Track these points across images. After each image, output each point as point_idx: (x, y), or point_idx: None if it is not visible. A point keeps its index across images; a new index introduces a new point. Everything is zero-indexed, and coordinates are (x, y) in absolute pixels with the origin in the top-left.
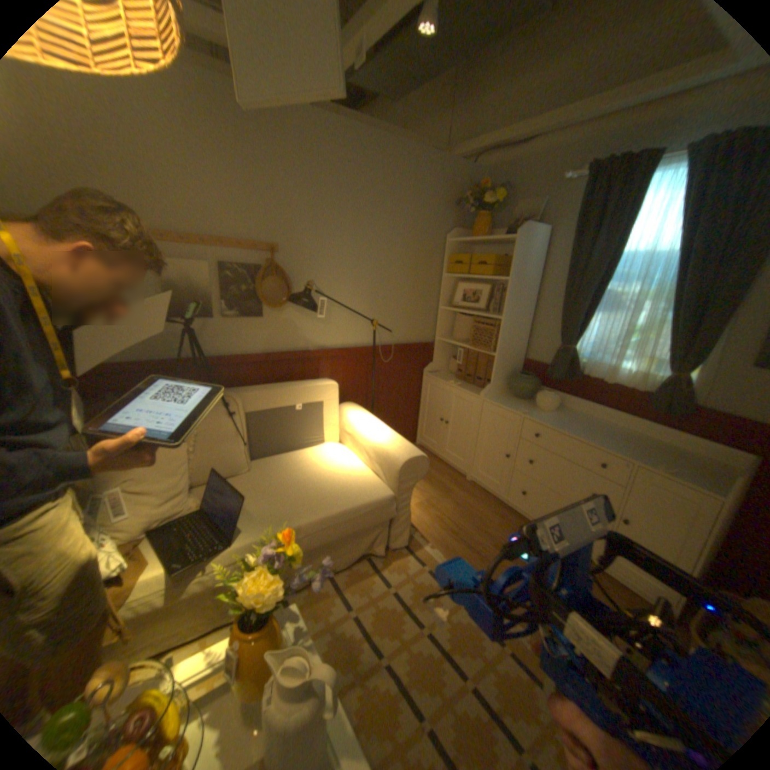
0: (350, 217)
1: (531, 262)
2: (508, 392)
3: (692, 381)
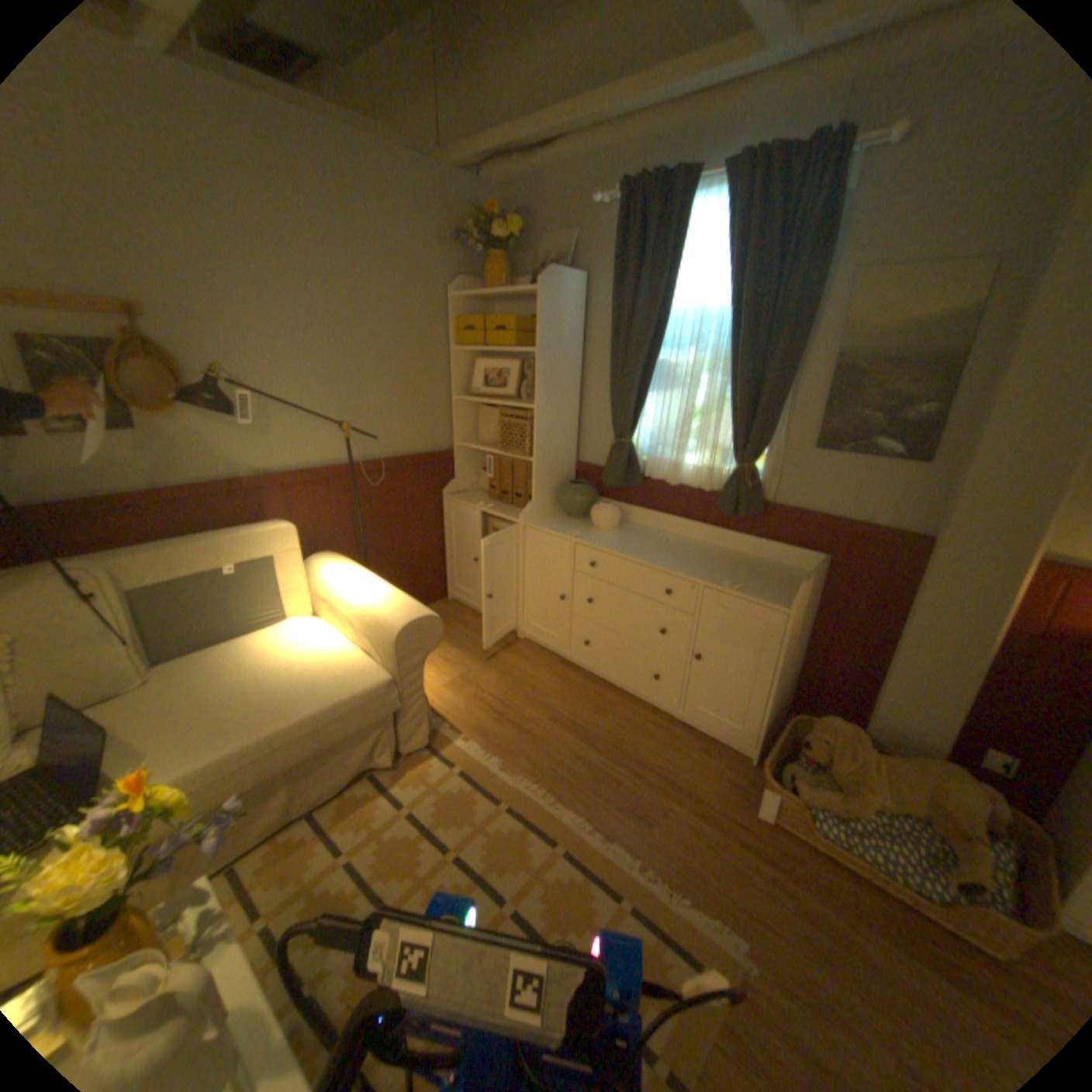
0: (275, 255)
1: (565, 326)
2: (559, 511)
3: (757, 472)
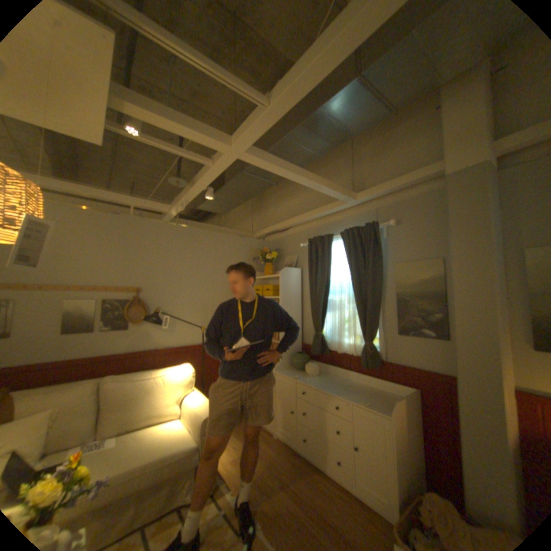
0: (188, 271)
1: (291, 287)
2: (294, 367)
3: (373, 346)
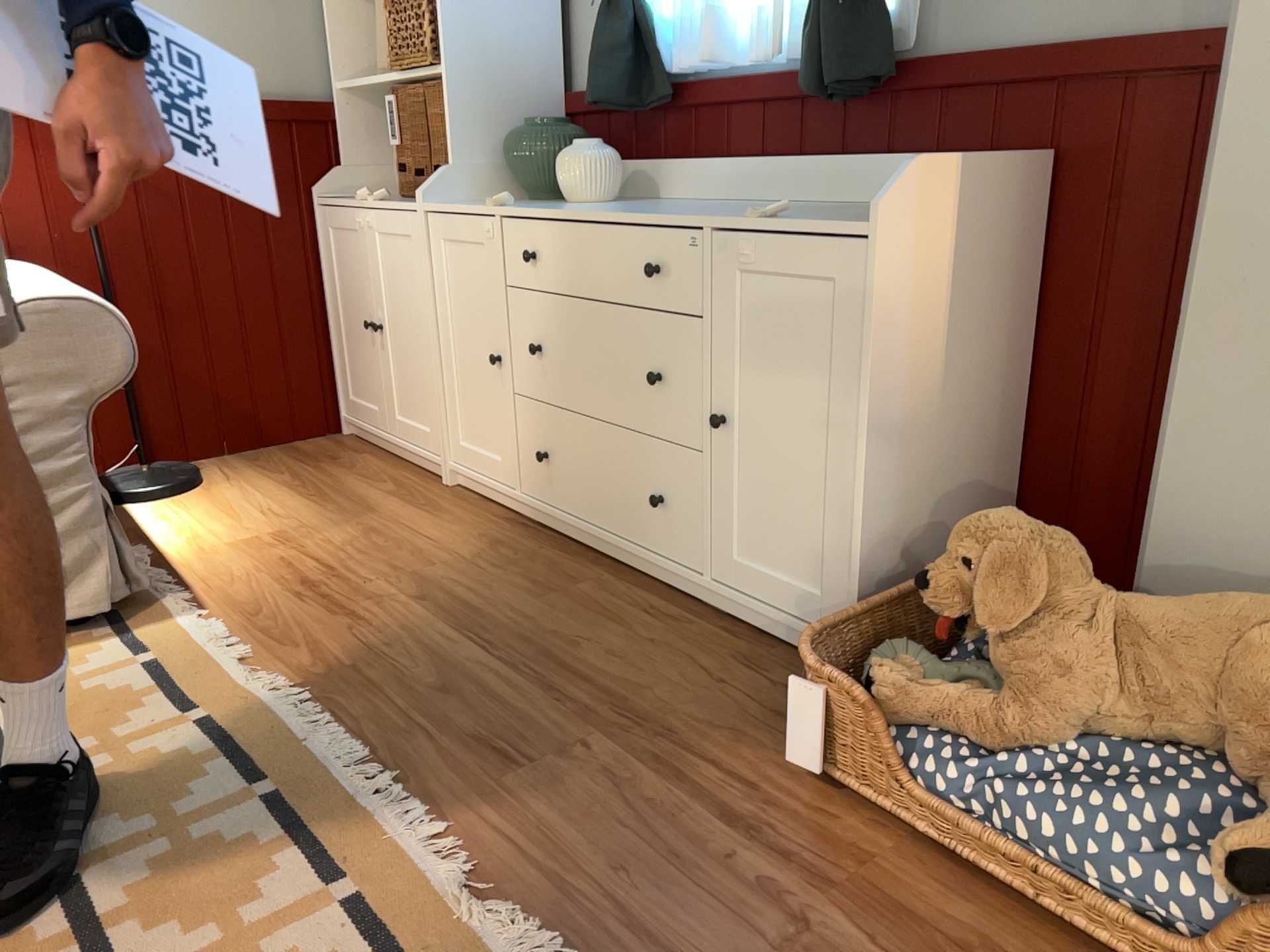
0: None
1: None
2: (522, 199)
3: None
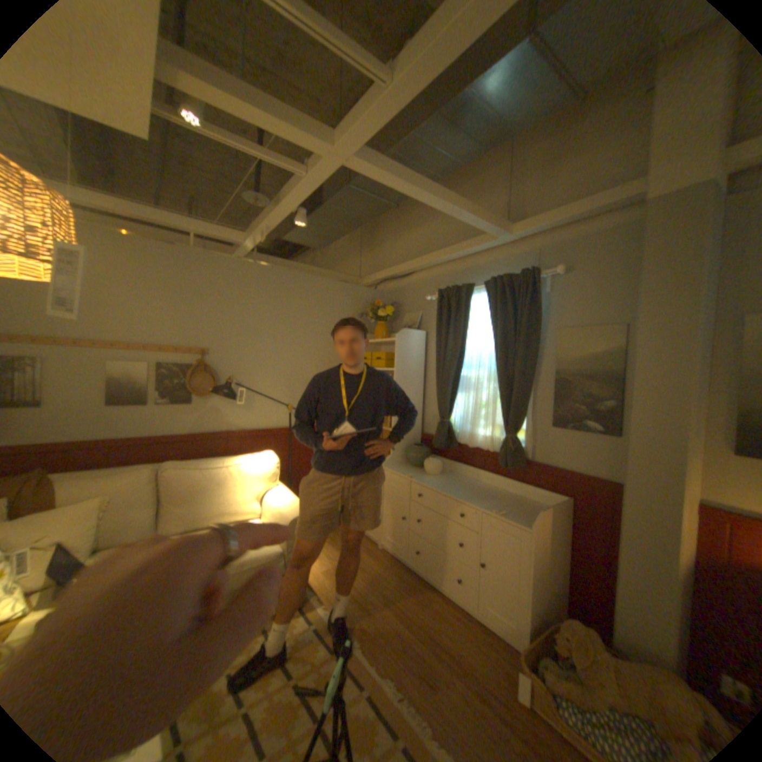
0: (270, 329)
1: (411, 357)
2: (408, 463)
3: (516, 440)
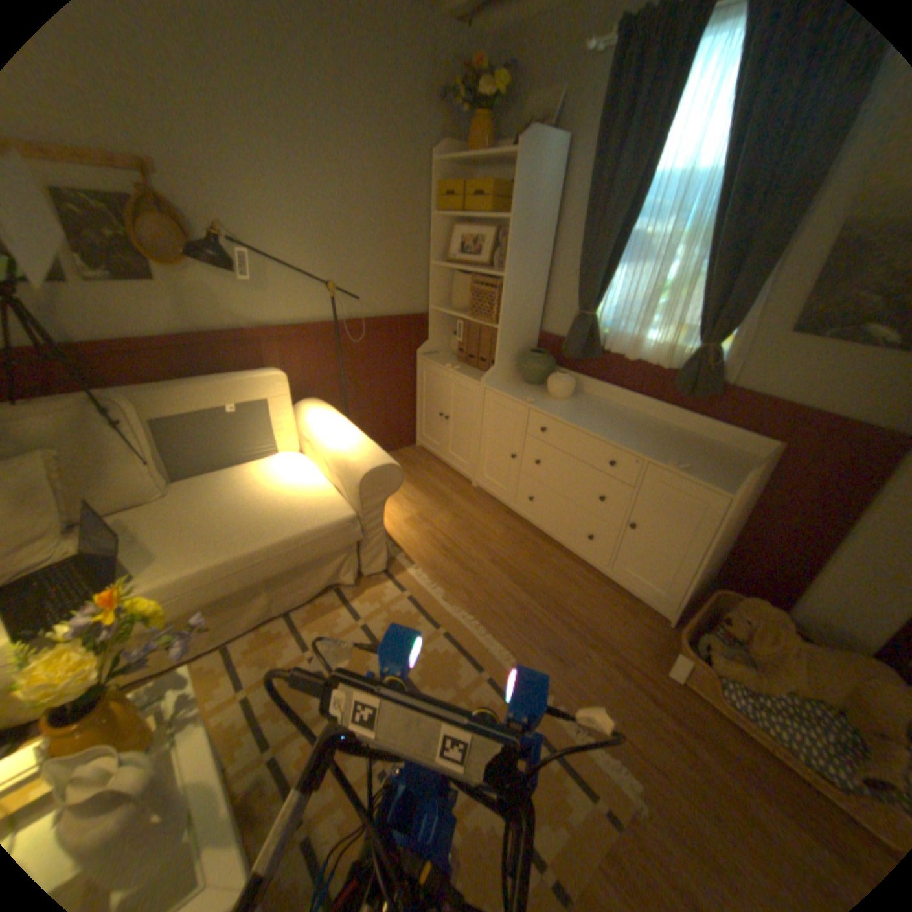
0: (270, 113)
1: (542, 191)
2: (519, 377)
3: (722, 353)
